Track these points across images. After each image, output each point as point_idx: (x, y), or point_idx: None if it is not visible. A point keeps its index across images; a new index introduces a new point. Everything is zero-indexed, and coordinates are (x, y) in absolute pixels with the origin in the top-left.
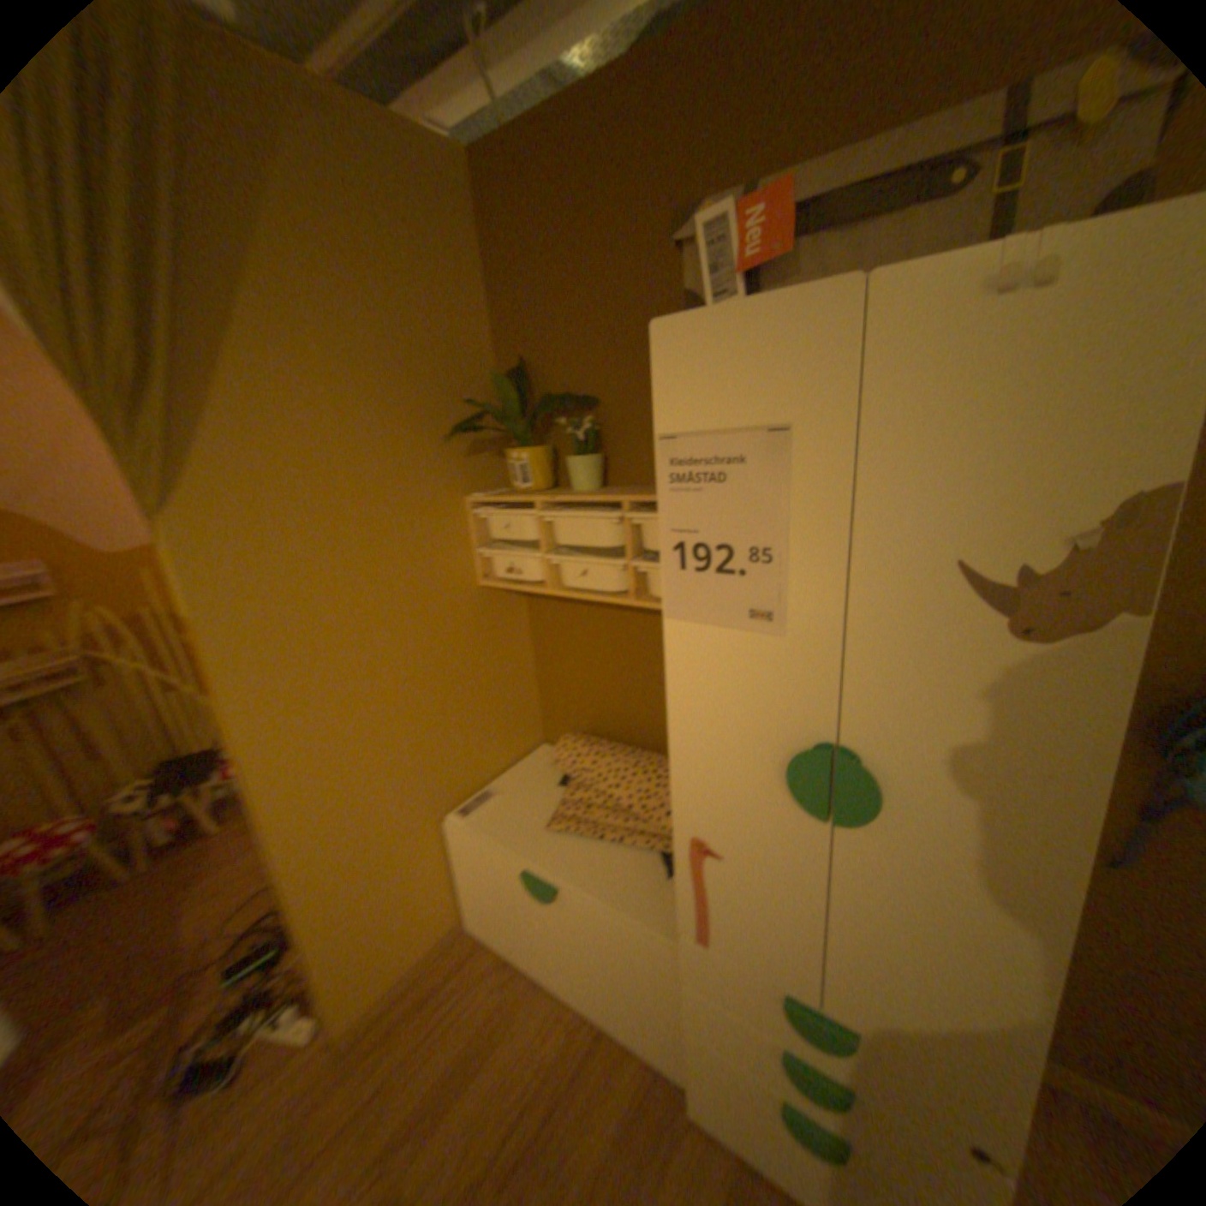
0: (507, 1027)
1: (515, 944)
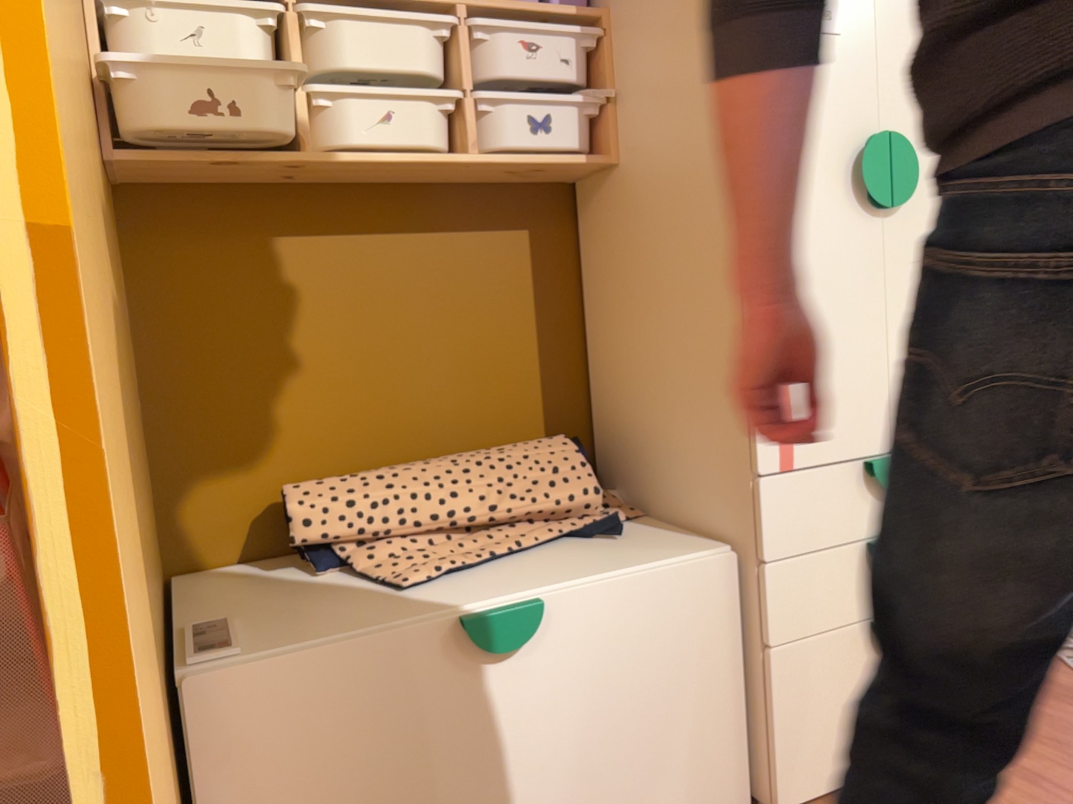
0: None
1: None
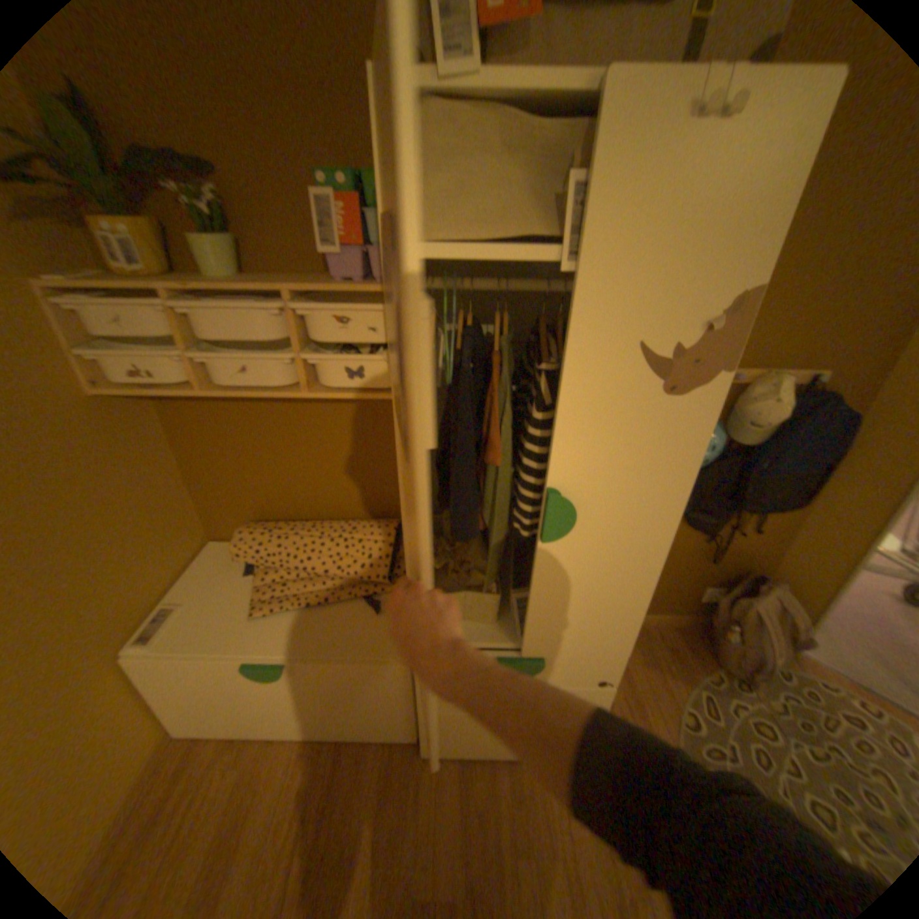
0: (255, 787)
1: (241, 721)
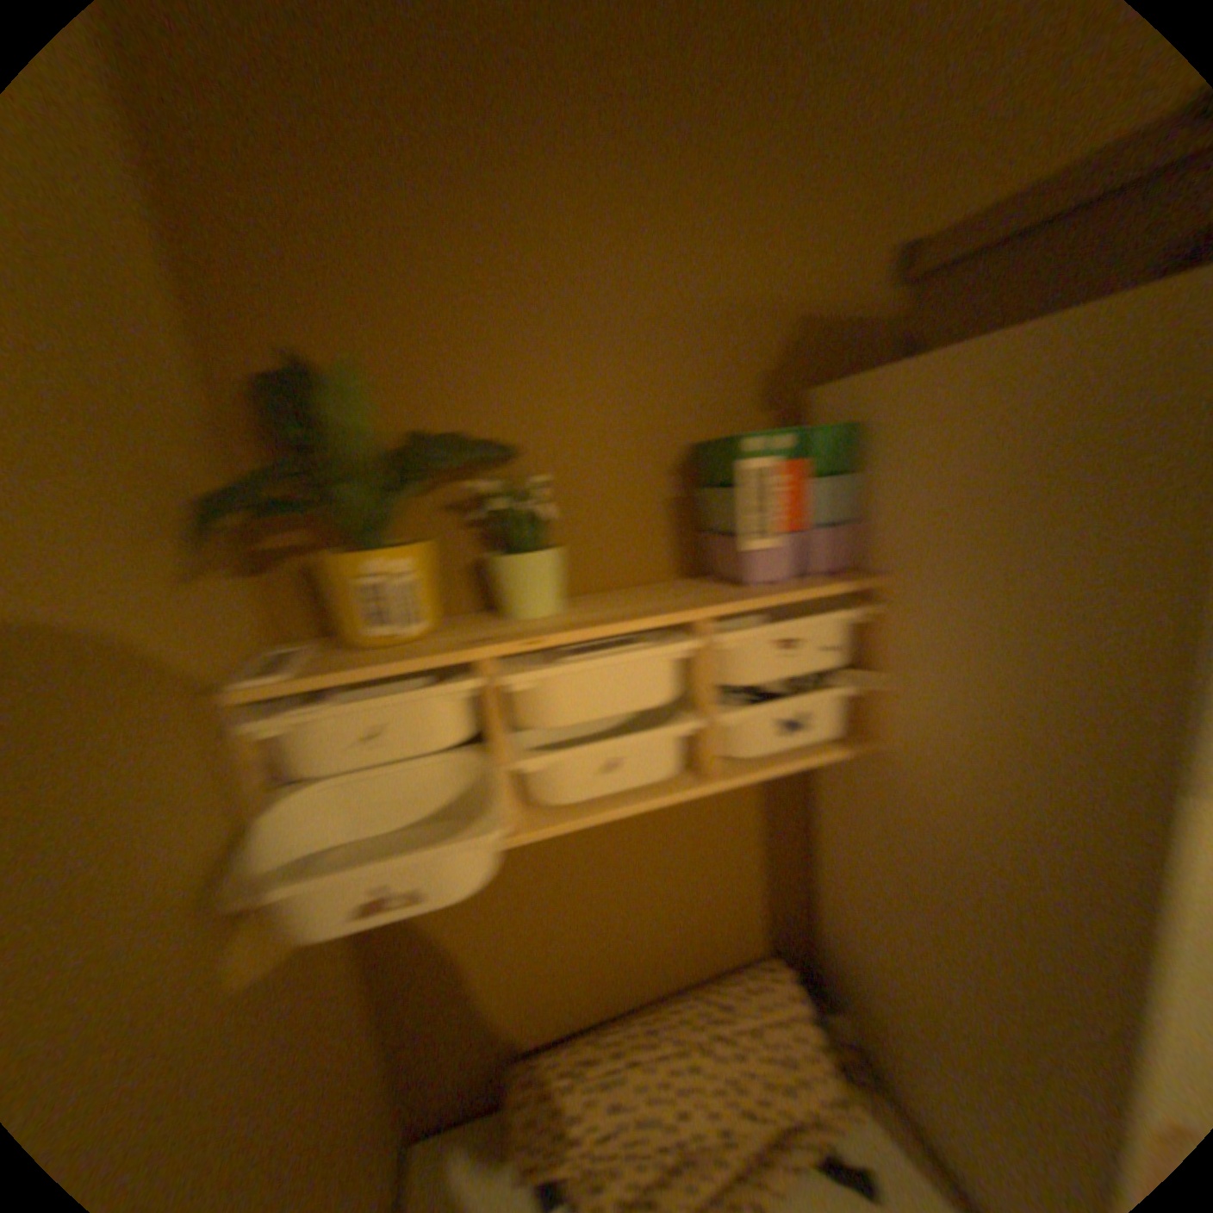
0: None
1: None
